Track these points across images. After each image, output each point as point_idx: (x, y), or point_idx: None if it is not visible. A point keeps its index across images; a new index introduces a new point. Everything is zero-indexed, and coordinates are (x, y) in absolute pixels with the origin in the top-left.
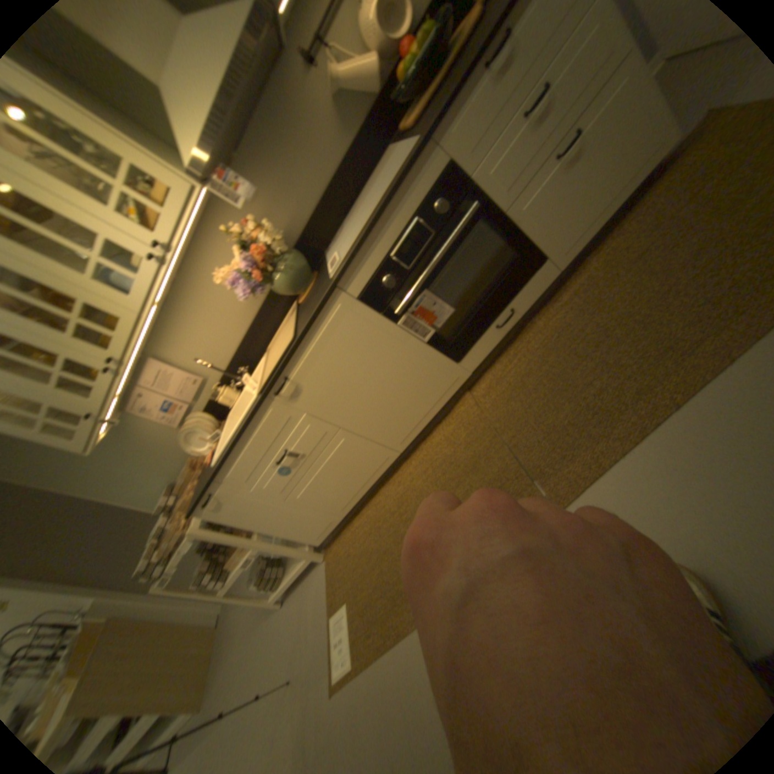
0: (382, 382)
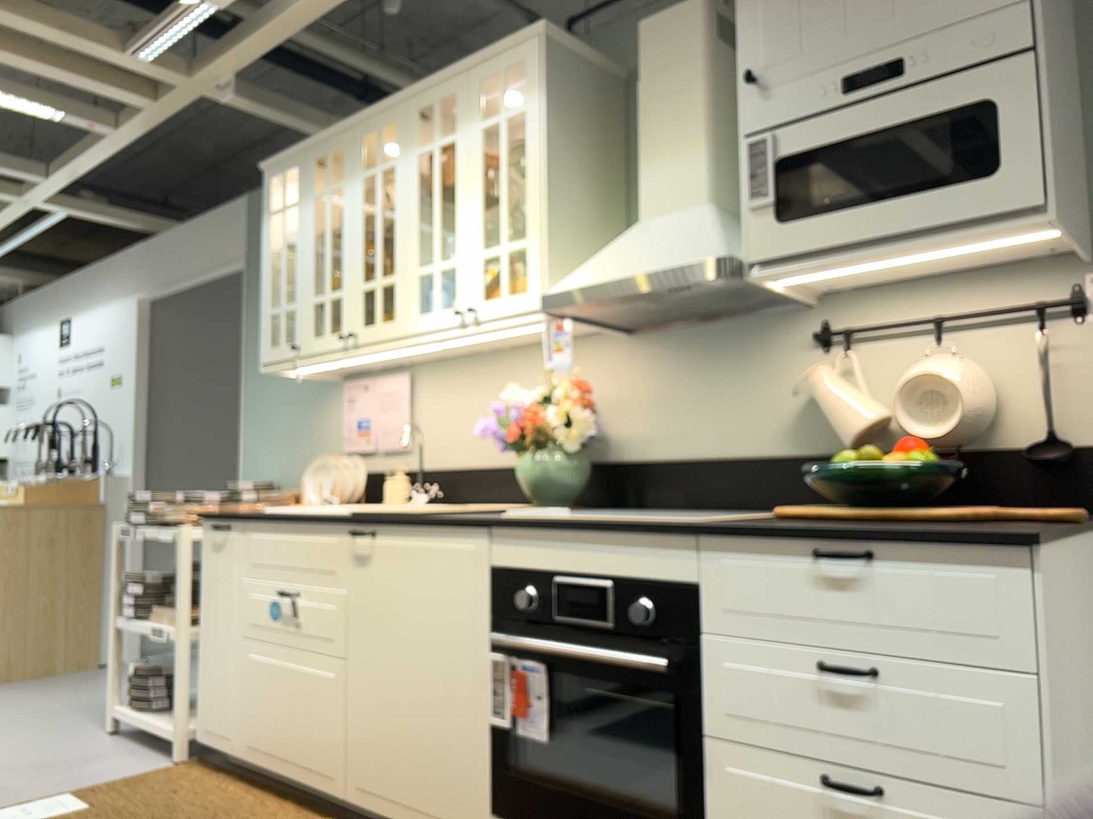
0: (414, 684)
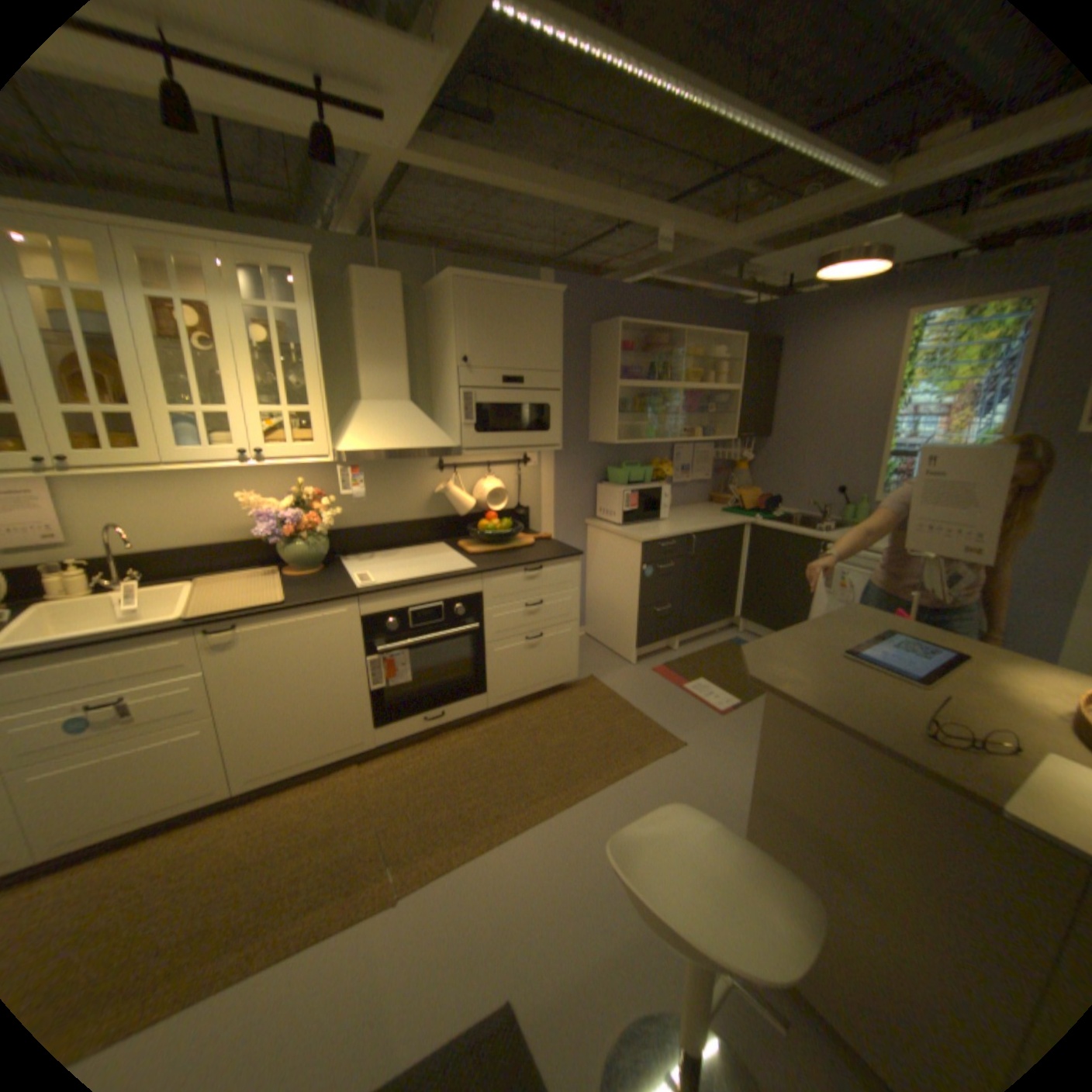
0: (301, 698)
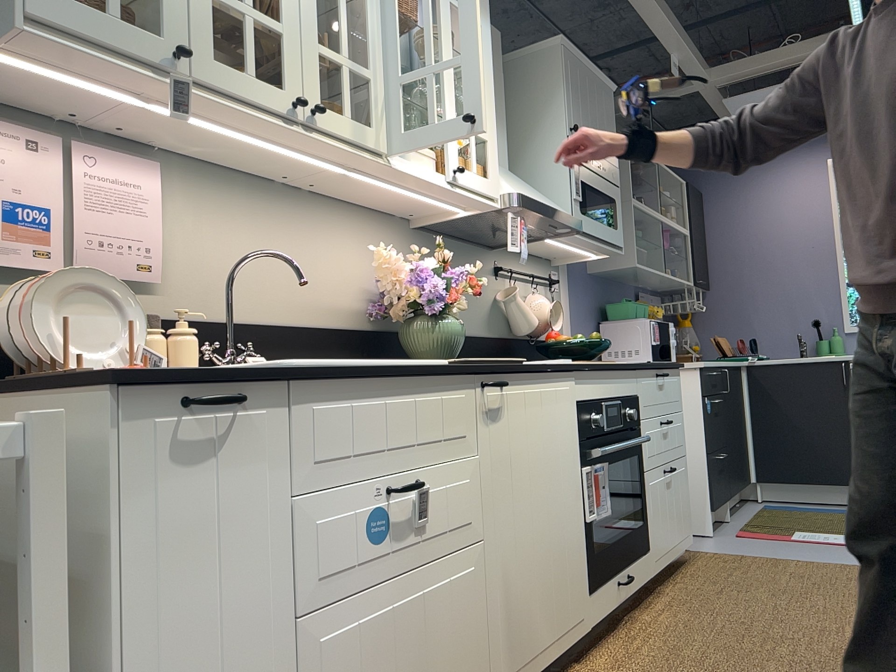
0: (544, 523)
